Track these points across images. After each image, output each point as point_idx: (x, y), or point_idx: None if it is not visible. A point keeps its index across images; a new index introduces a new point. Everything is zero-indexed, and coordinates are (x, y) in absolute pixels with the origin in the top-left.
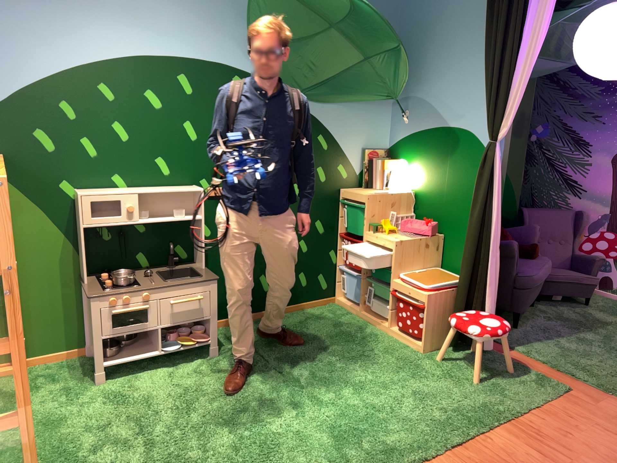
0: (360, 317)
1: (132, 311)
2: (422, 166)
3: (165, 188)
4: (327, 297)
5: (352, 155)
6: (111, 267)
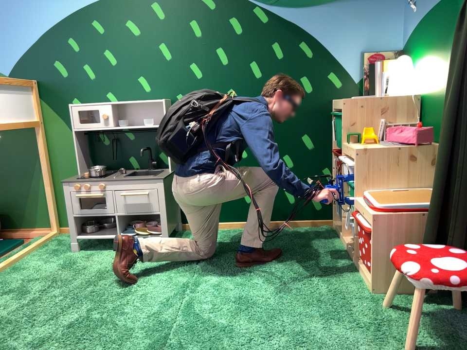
0: (342, 244)
1: (87, 198)
2: (430, 56)
3: (140, 101)
4: (322, 219)
5: (349, 60)
6: (107, 166)
